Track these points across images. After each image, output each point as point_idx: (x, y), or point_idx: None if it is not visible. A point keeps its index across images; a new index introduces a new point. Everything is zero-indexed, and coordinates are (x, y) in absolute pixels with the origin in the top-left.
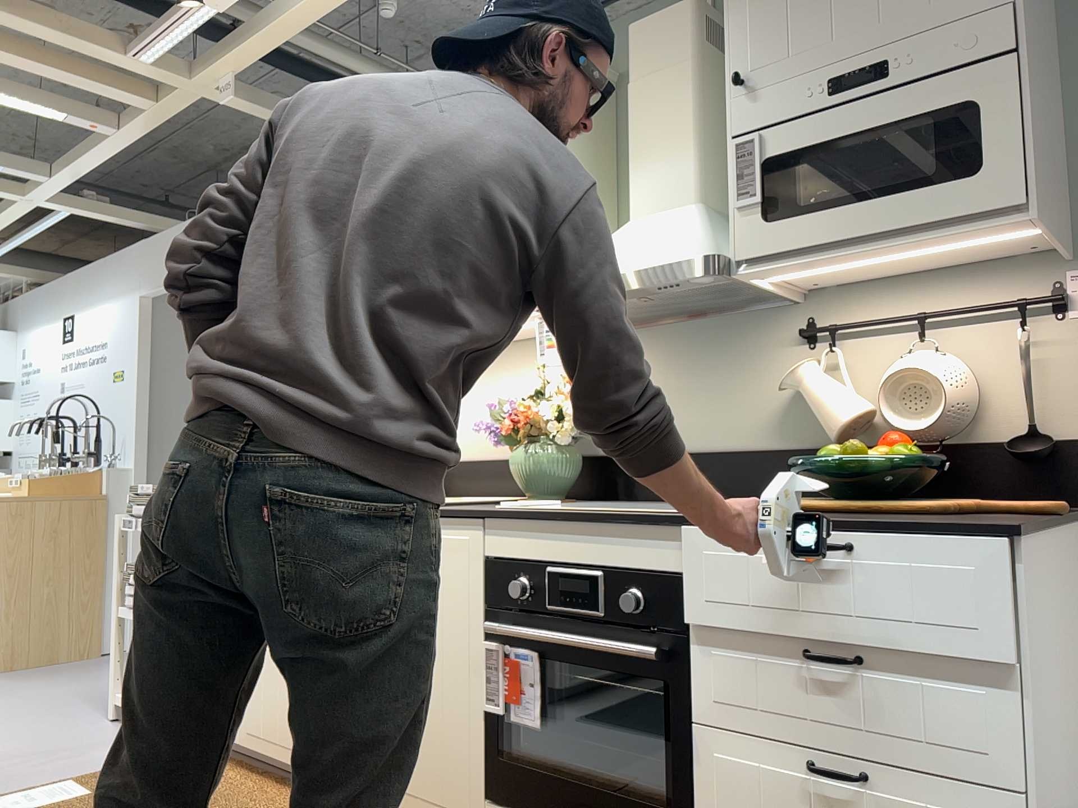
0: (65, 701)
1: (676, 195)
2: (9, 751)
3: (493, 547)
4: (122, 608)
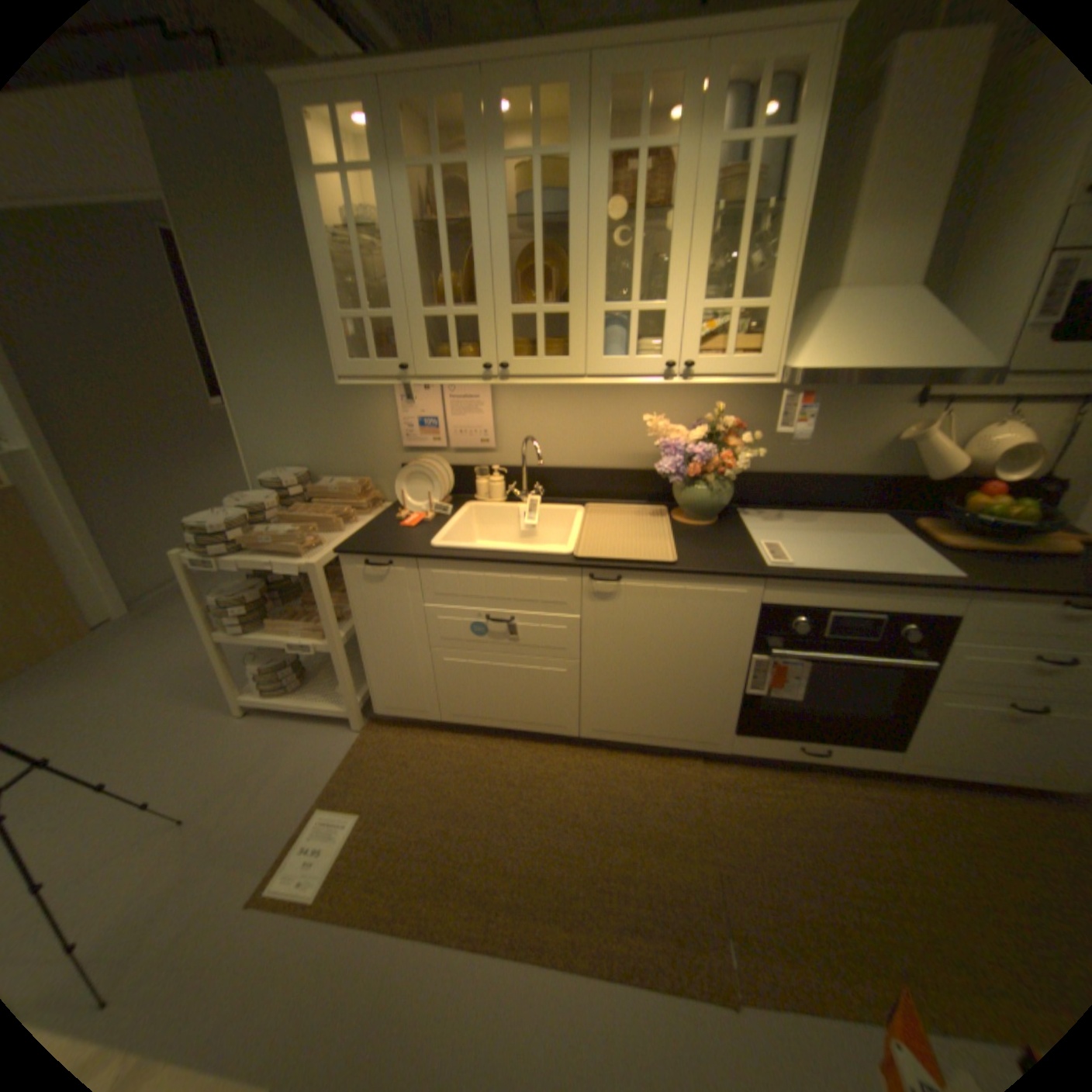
0: (149, 710)
1: (905, 272)
2: (190, 799)
3: (775, 597)
4: (218, 635)
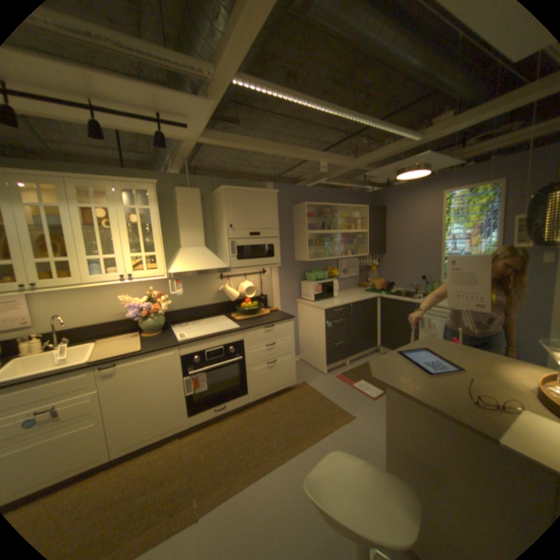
0: None
1: (199, 244)
2: None
3: (184, 352)
4: None
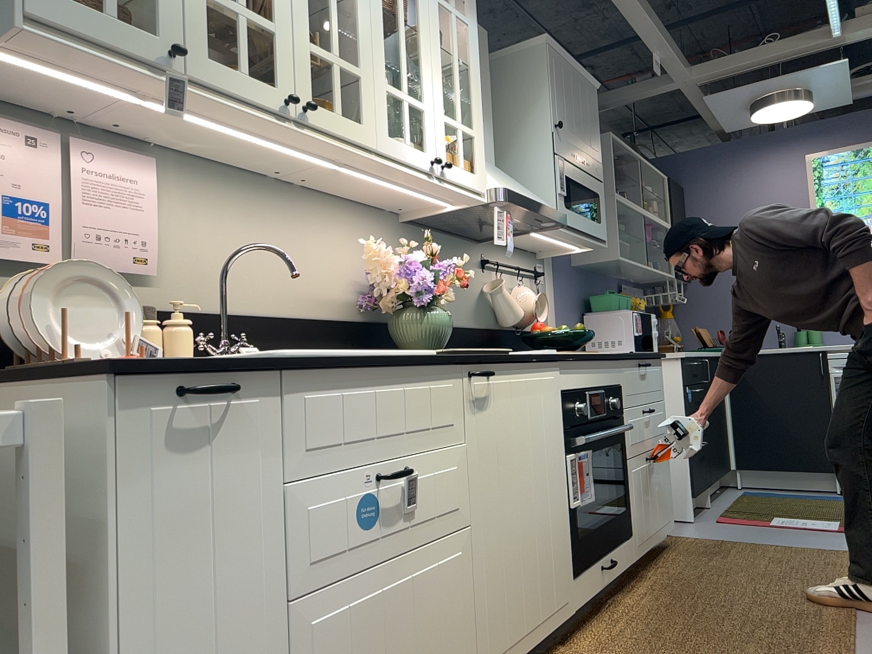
0: None
1: (490, 155)
2: None
3: (565, 382)
4: None
